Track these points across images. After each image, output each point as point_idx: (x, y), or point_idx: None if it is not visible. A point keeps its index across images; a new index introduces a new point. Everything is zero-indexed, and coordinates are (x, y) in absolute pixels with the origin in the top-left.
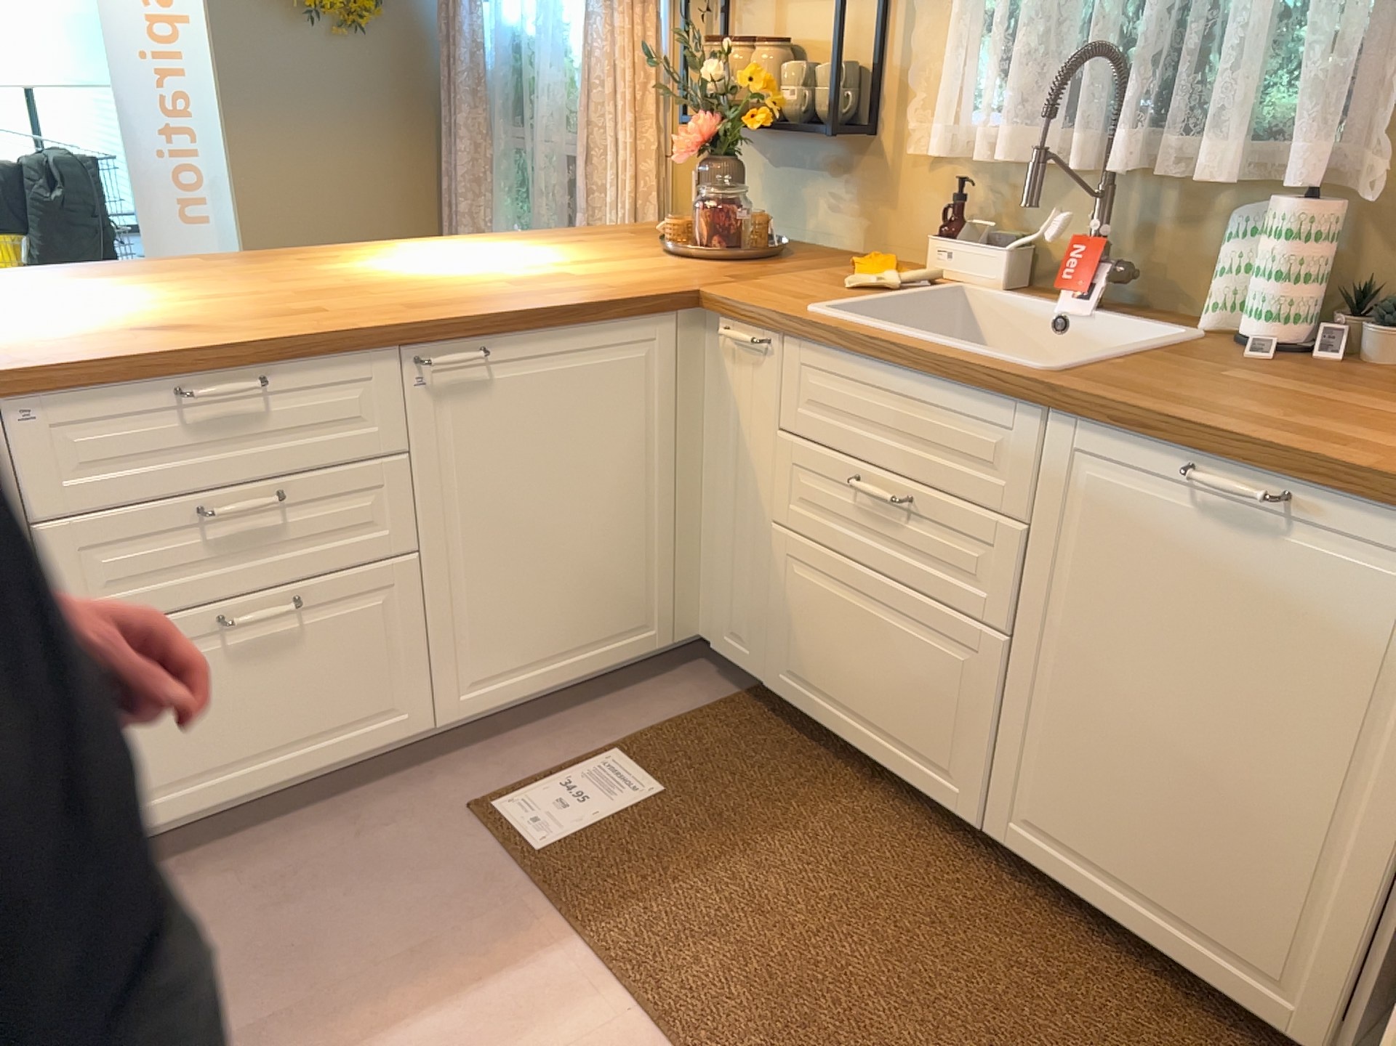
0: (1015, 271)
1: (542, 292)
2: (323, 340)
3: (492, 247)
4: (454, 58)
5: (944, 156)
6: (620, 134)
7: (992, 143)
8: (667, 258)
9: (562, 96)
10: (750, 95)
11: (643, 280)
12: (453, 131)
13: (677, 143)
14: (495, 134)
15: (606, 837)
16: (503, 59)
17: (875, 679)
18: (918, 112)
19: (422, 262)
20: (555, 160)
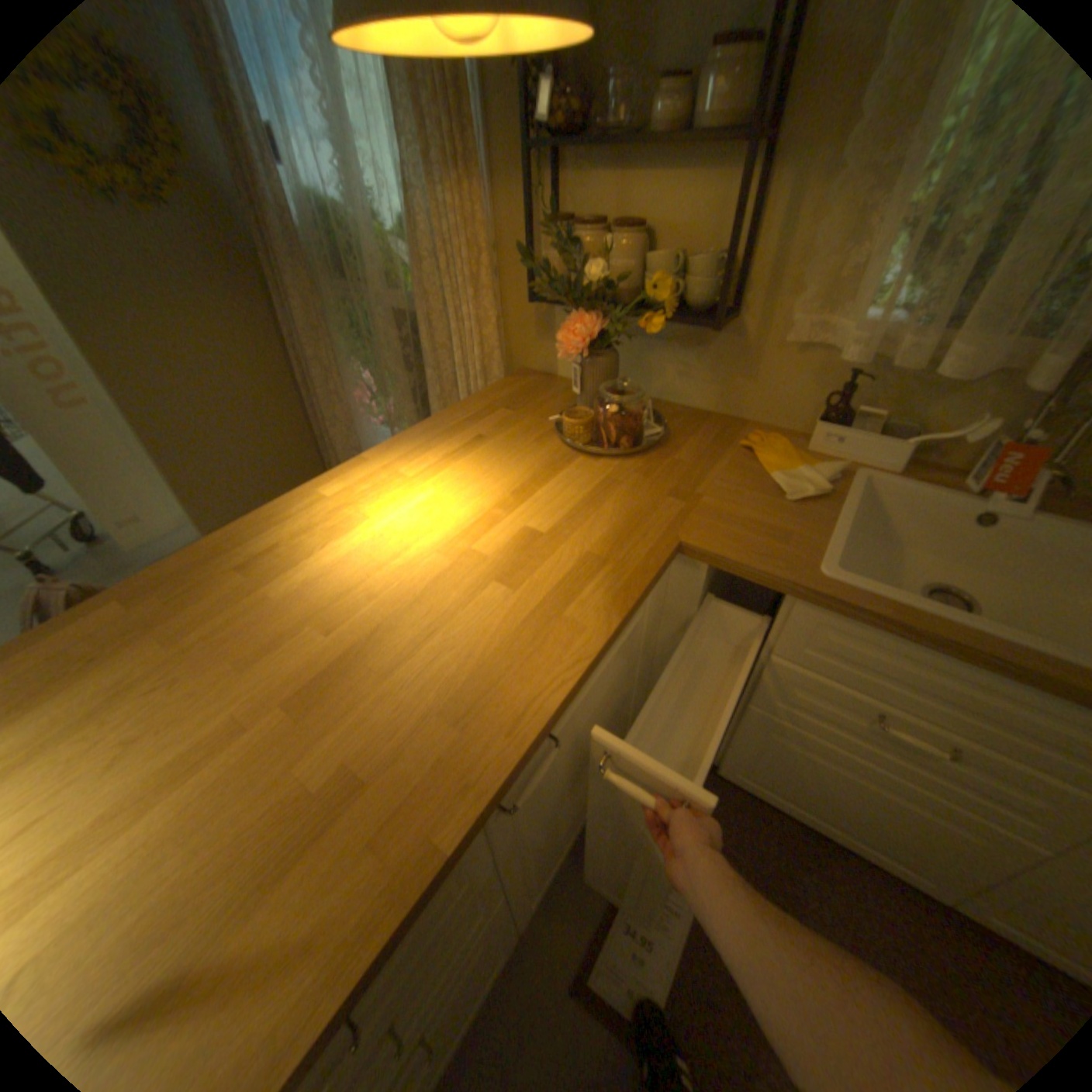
0: (913, 454)
1: (553, 601)
2: (407, 917)
3: (415, 474)
4: (259, 218)
5: (868, 358)
6: (463, 304)
7: (926, 346)
8: (584, 462)
9: (380, 255)
10: (644, 292)
11: (614, 528)
12: (279, 286)
13: (561, 337)
14: (317, 285)
15: (692, 994)
16: (312, 220)
17: (857, 815)
18: (808, 300)
19: (371, 535)
20: (390, 317)
